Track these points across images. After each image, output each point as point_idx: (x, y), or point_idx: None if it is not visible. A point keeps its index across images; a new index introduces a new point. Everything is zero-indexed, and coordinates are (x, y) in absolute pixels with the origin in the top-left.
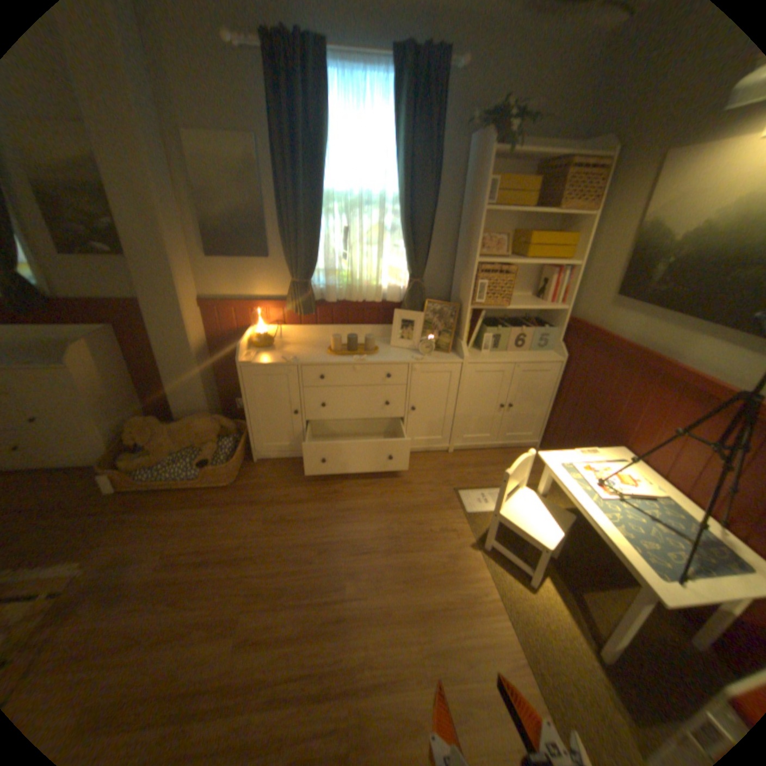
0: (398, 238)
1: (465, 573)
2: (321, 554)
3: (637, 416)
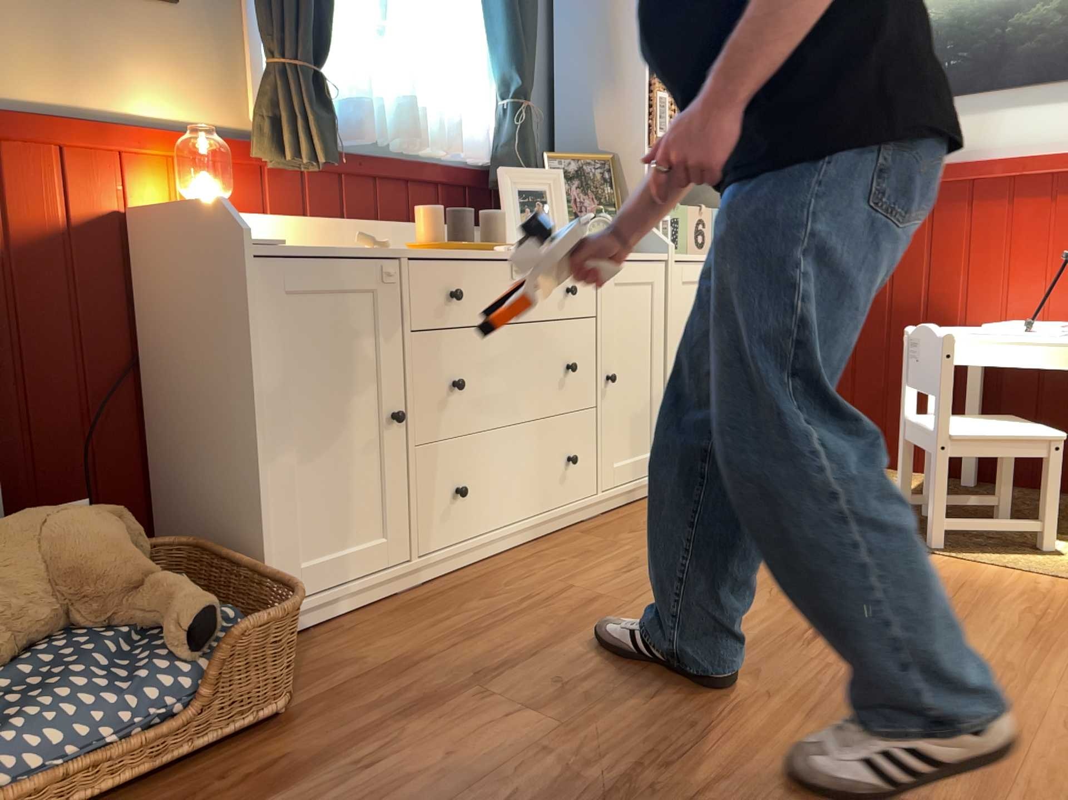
0: (473, 12)
1: (967, 578)
2: (756, 675)
3: (952, 268)
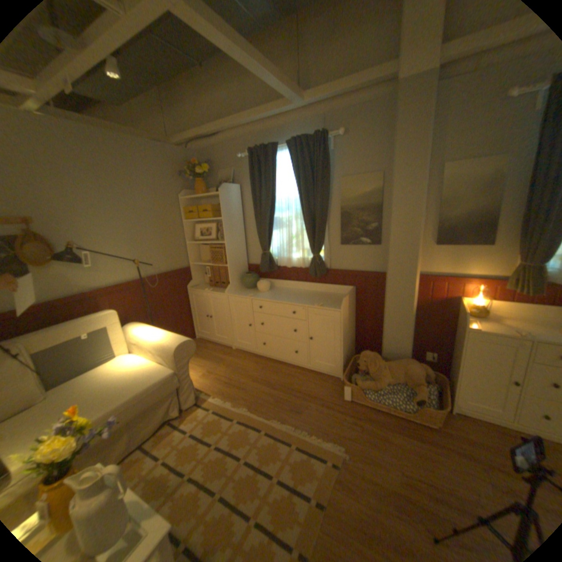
0: None
1: None
2: None
3: None
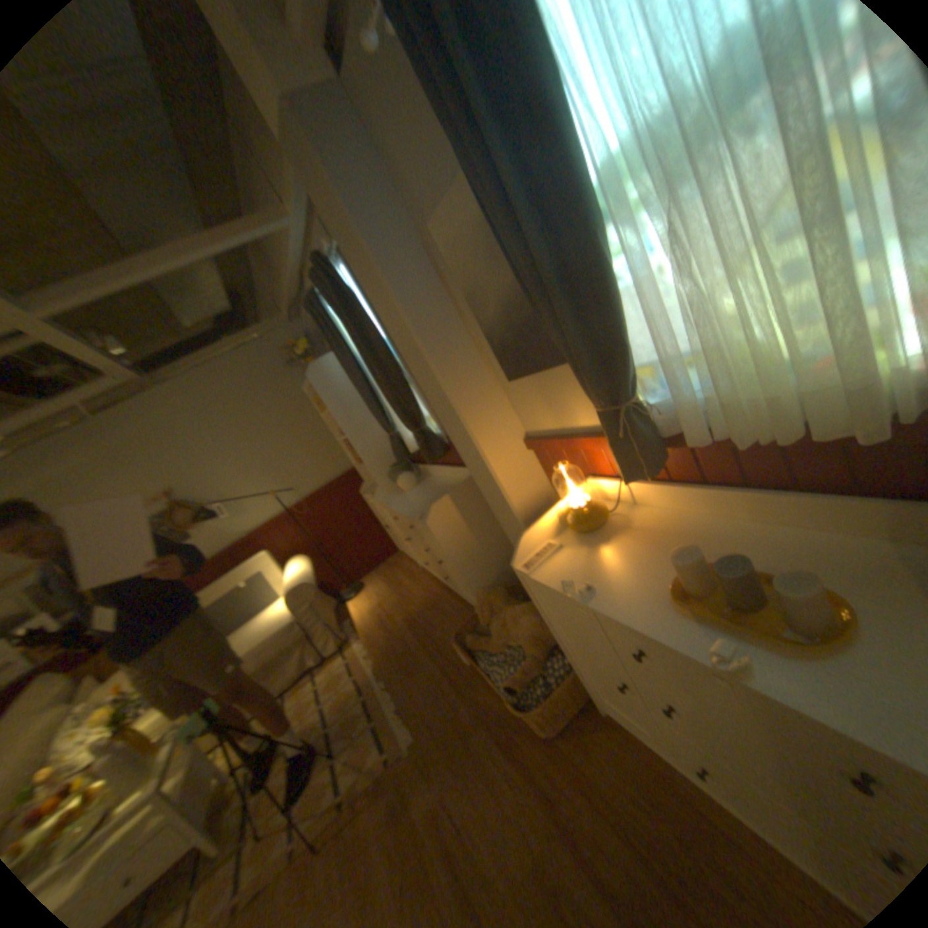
0: None
1: None
2: None
3: None
